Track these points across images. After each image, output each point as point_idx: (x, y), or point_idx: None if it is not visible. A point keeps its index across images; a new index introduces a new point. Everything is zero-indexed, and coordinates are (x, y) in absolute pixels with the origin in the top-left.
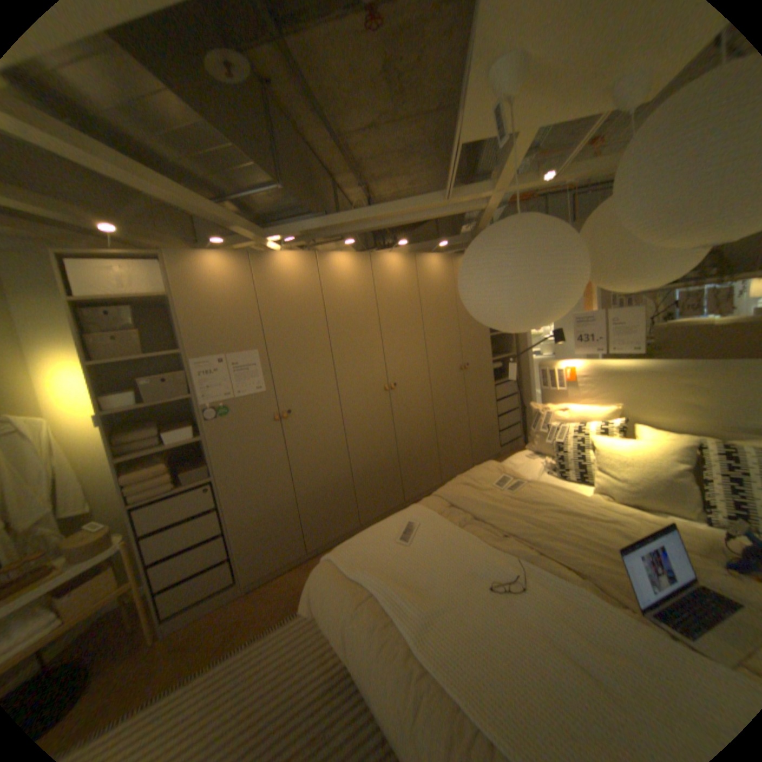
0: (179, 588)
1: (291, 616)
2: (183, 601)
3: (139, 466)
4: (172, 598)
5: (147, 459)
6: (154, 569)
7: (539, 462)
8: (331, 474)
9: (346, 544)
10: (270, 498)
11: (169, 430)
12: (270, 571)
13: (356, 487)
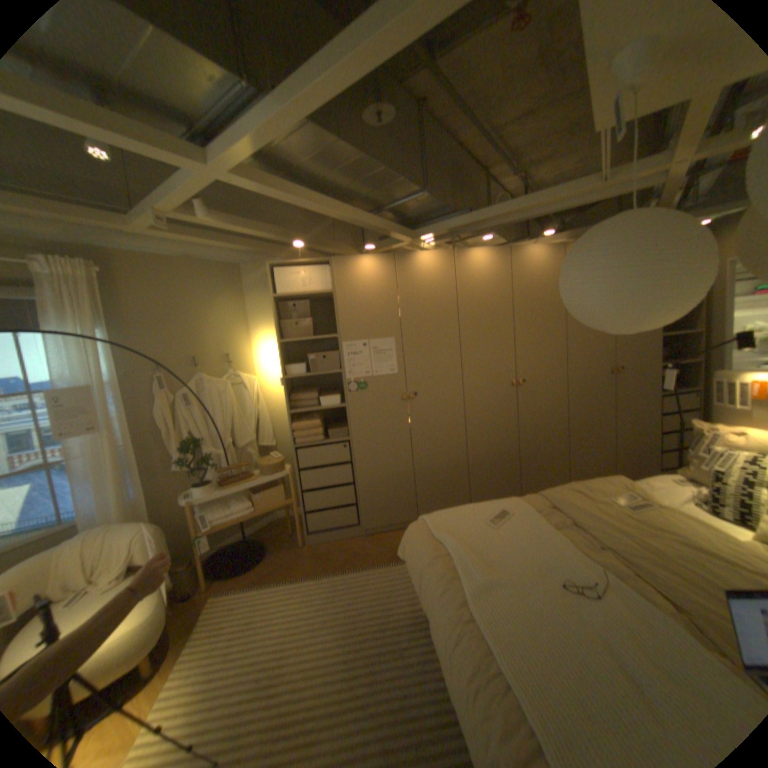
0: (321, 515)
1: (396, 564)
2: (323, 525)
3: (304, 419)
4: (316, 521)
5: (310, 415)
6: (307, 497)
7: (691, 491)
8: (447, 456)
9: (441, 513)
10: (392, 465)
11: (325, 396)
12: (387, 525)
13: (470, 474)
